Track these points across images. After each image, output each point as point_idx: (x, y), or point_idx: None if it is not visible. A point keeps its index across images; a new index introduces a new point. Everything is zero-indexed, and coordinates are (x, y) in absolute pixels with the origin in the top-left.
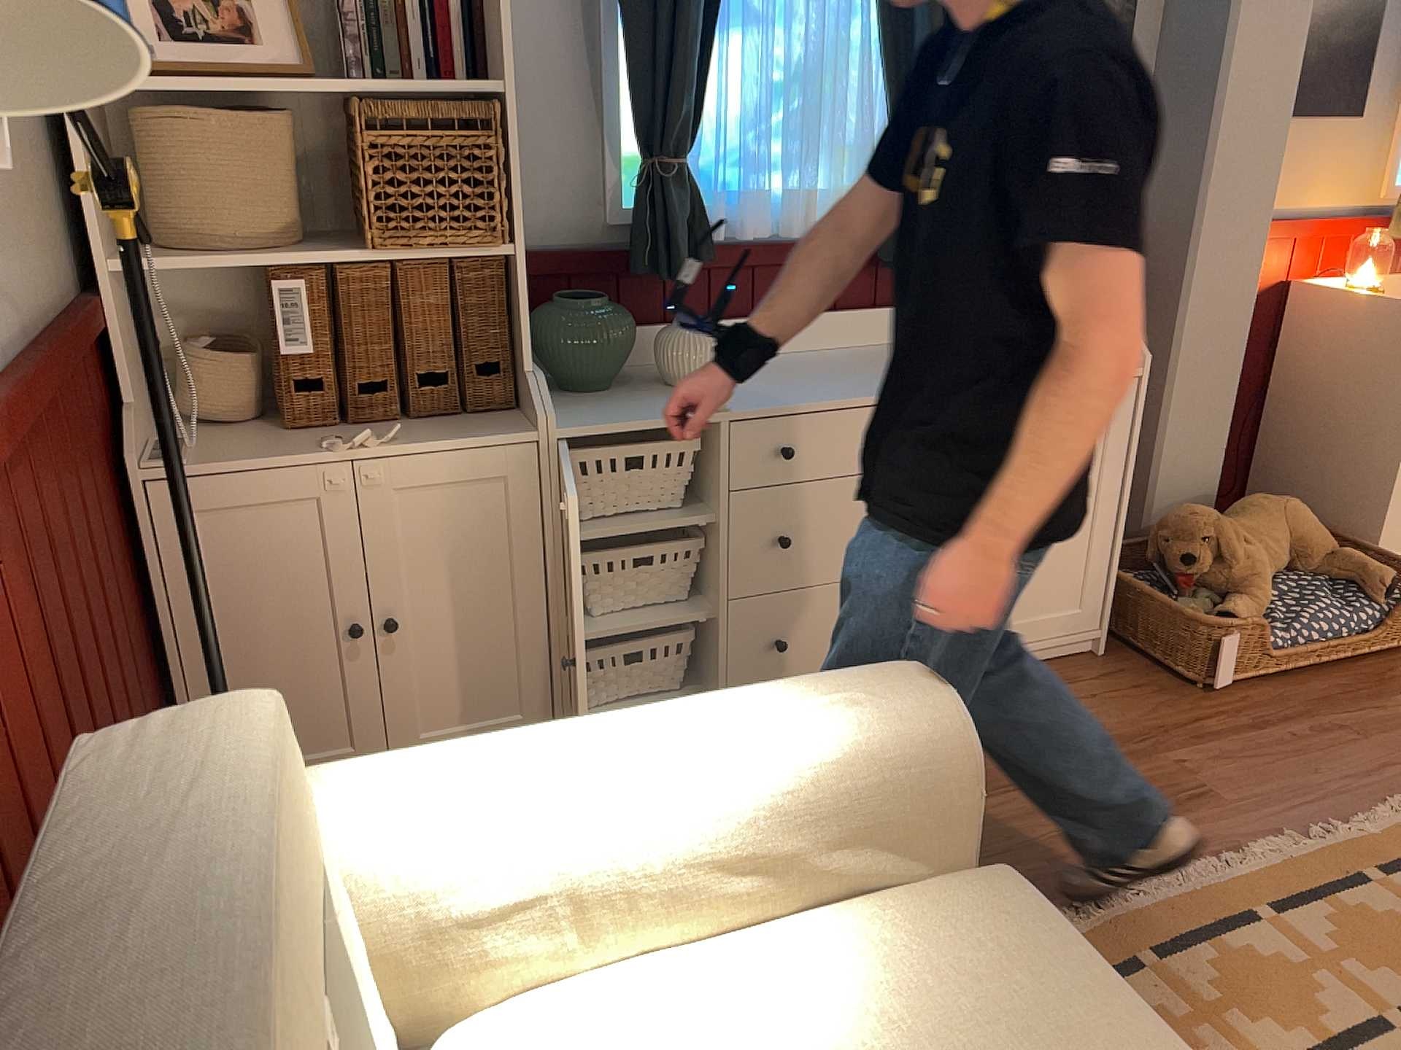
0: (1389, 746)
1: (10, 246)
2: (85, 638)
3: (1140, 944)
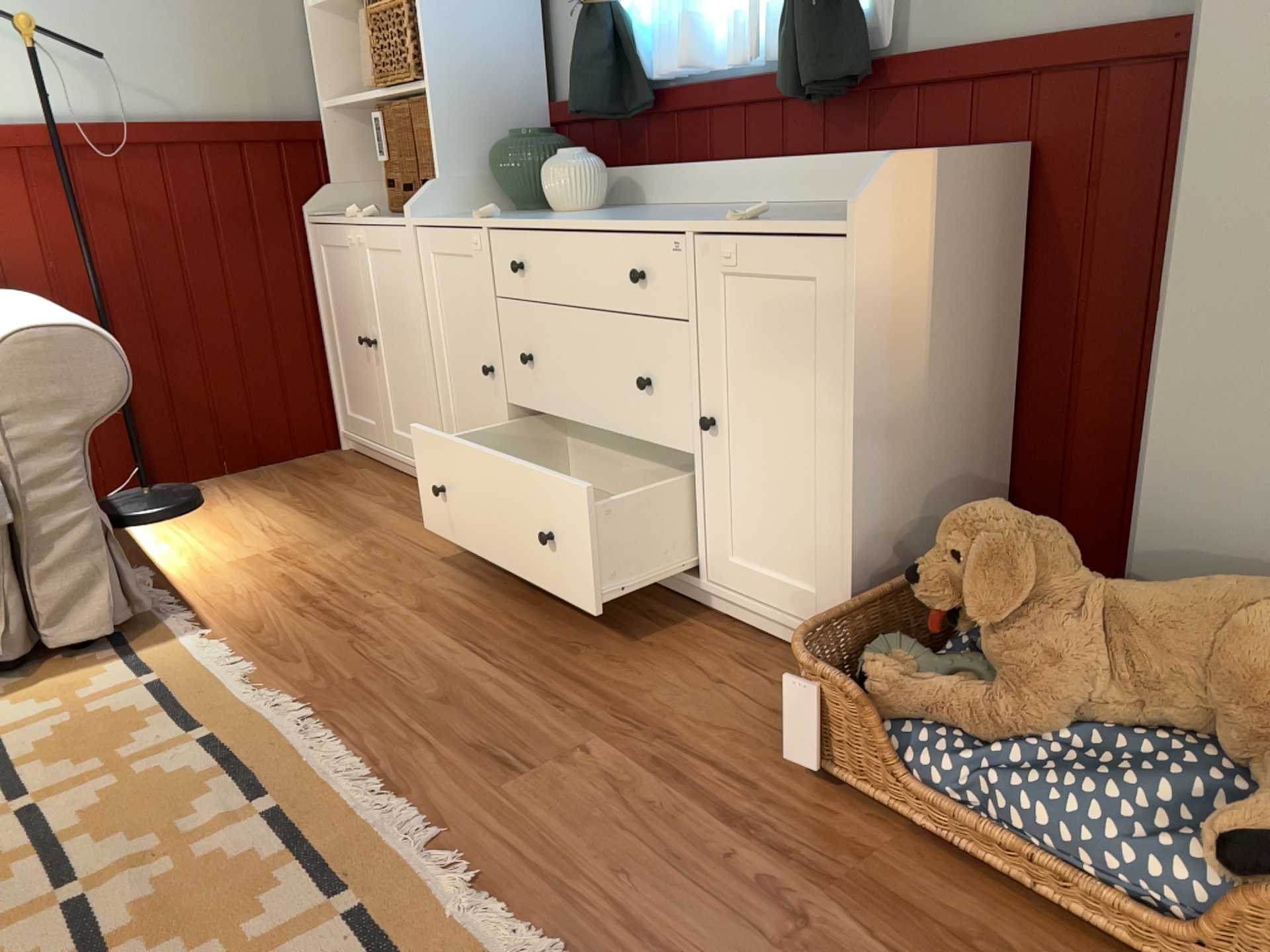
0: None
1: (193, 80)
2: (173, 266)
3: (223, 729)
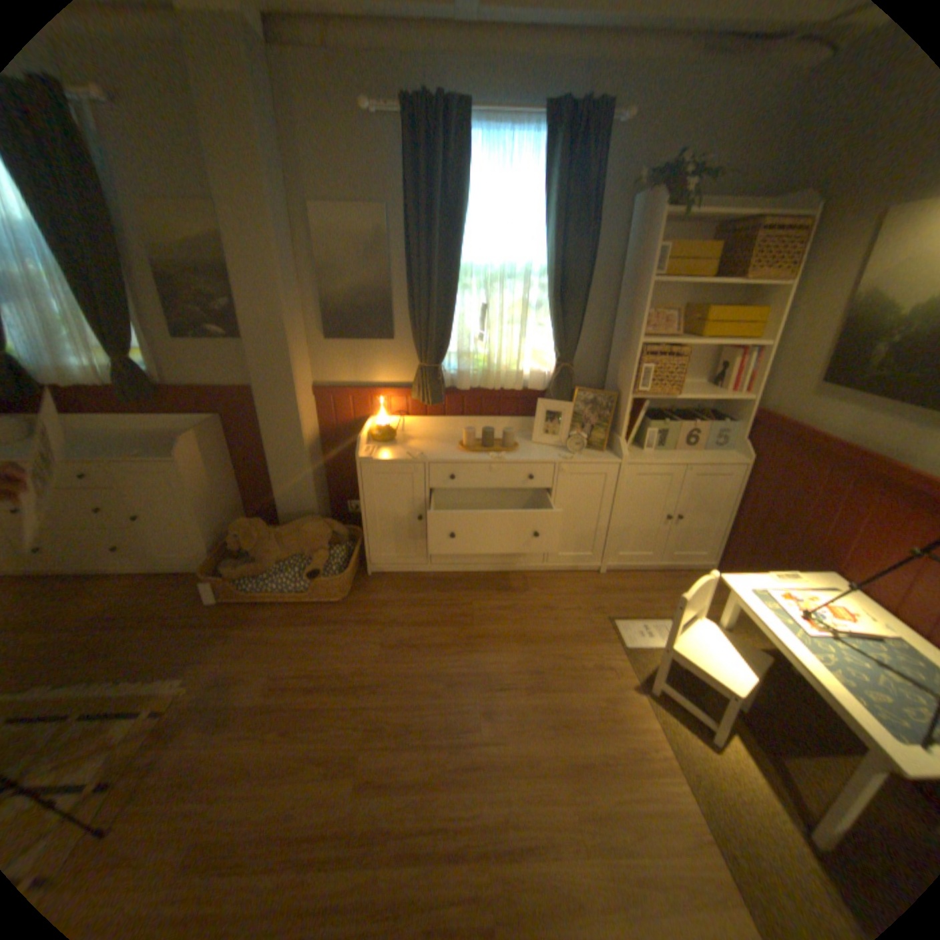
0: (223, 653)
1: None
2: None
3: None
